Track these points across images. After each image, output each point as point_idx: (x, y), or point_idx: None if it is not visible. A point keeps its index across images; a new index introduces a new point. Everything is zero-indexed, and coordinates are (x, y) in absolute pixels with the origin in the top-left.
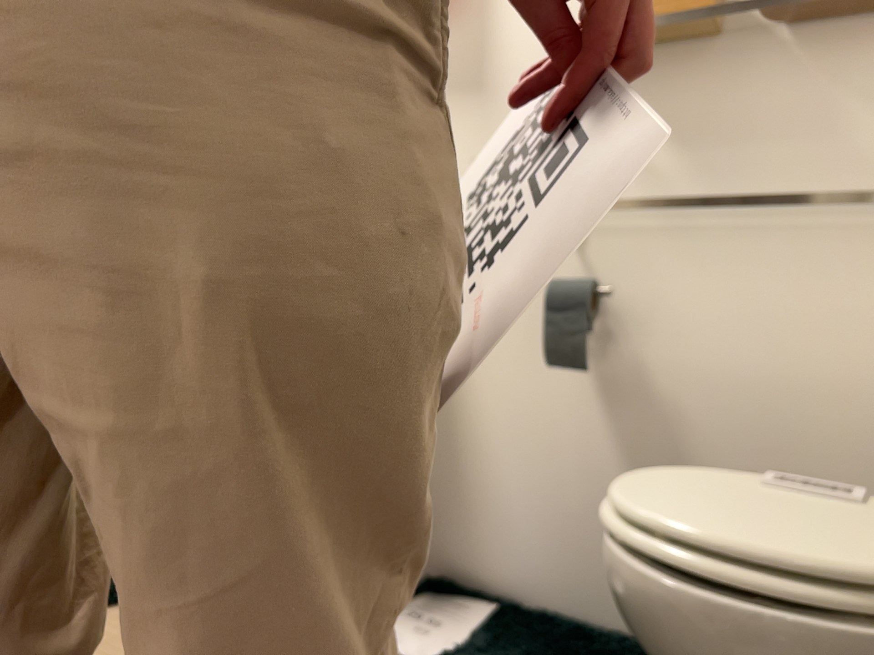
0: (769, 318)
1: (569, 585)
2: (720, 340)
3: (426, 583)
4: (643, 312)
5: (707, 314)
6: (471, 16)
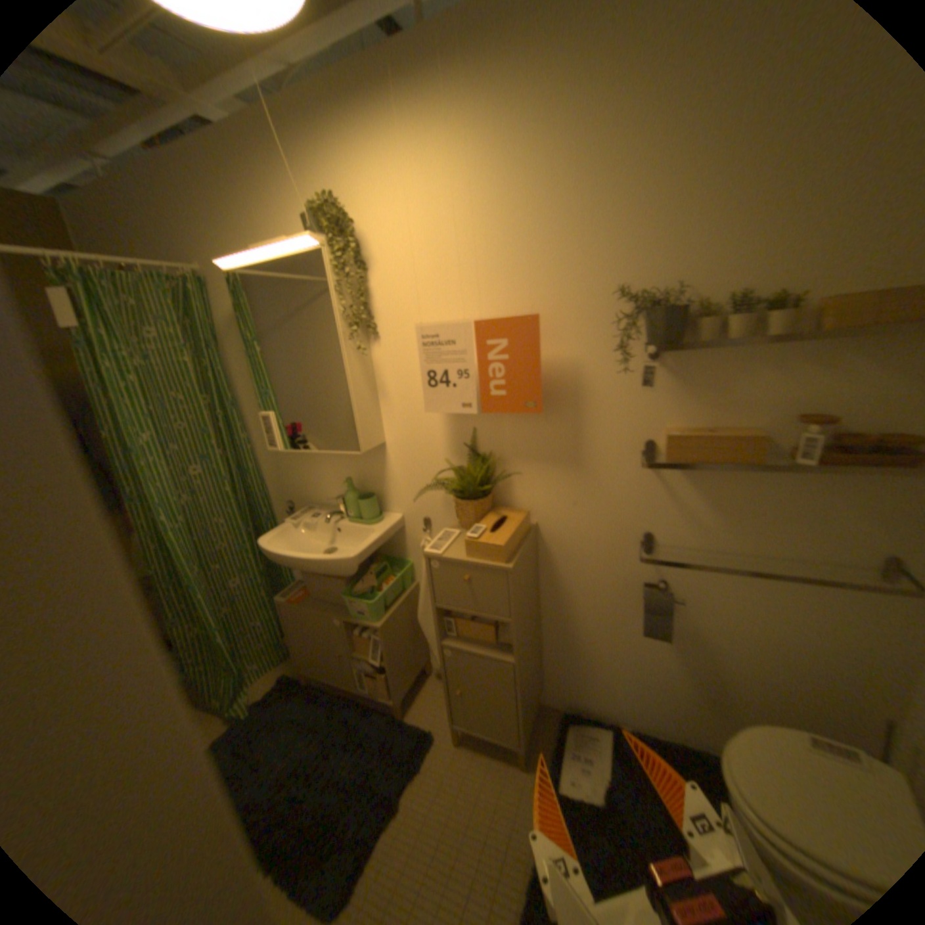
0: (778, 612)
1: (650, 719)
2: (746, 619)
3: (567, 719)
4: (696, 600)
5: (738, 606)
6: (568, 416)
